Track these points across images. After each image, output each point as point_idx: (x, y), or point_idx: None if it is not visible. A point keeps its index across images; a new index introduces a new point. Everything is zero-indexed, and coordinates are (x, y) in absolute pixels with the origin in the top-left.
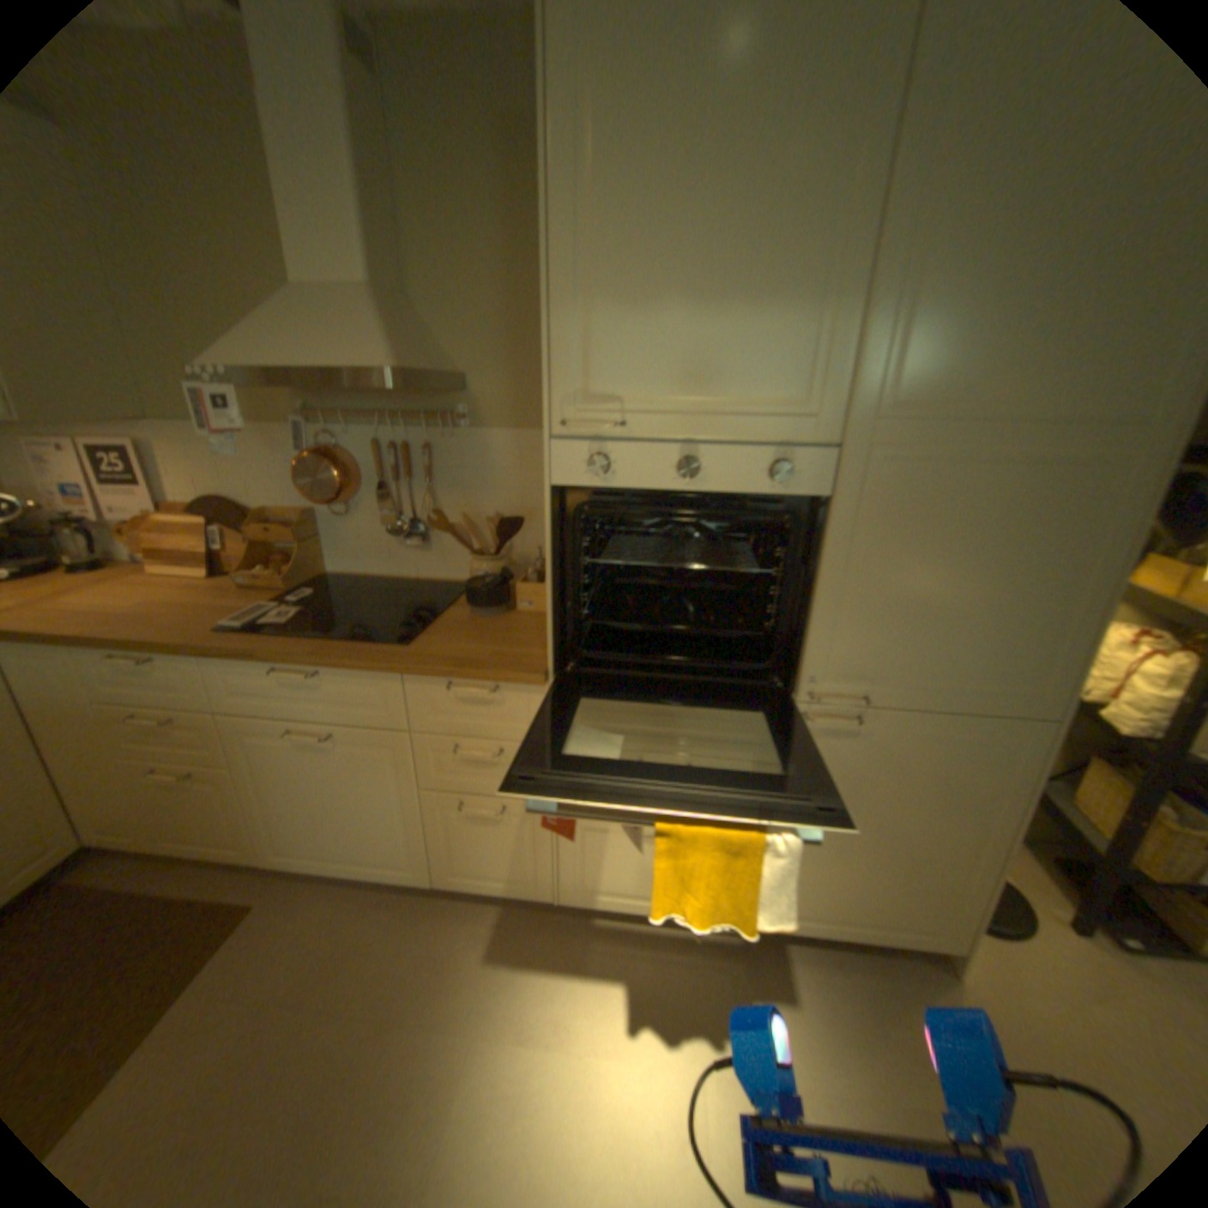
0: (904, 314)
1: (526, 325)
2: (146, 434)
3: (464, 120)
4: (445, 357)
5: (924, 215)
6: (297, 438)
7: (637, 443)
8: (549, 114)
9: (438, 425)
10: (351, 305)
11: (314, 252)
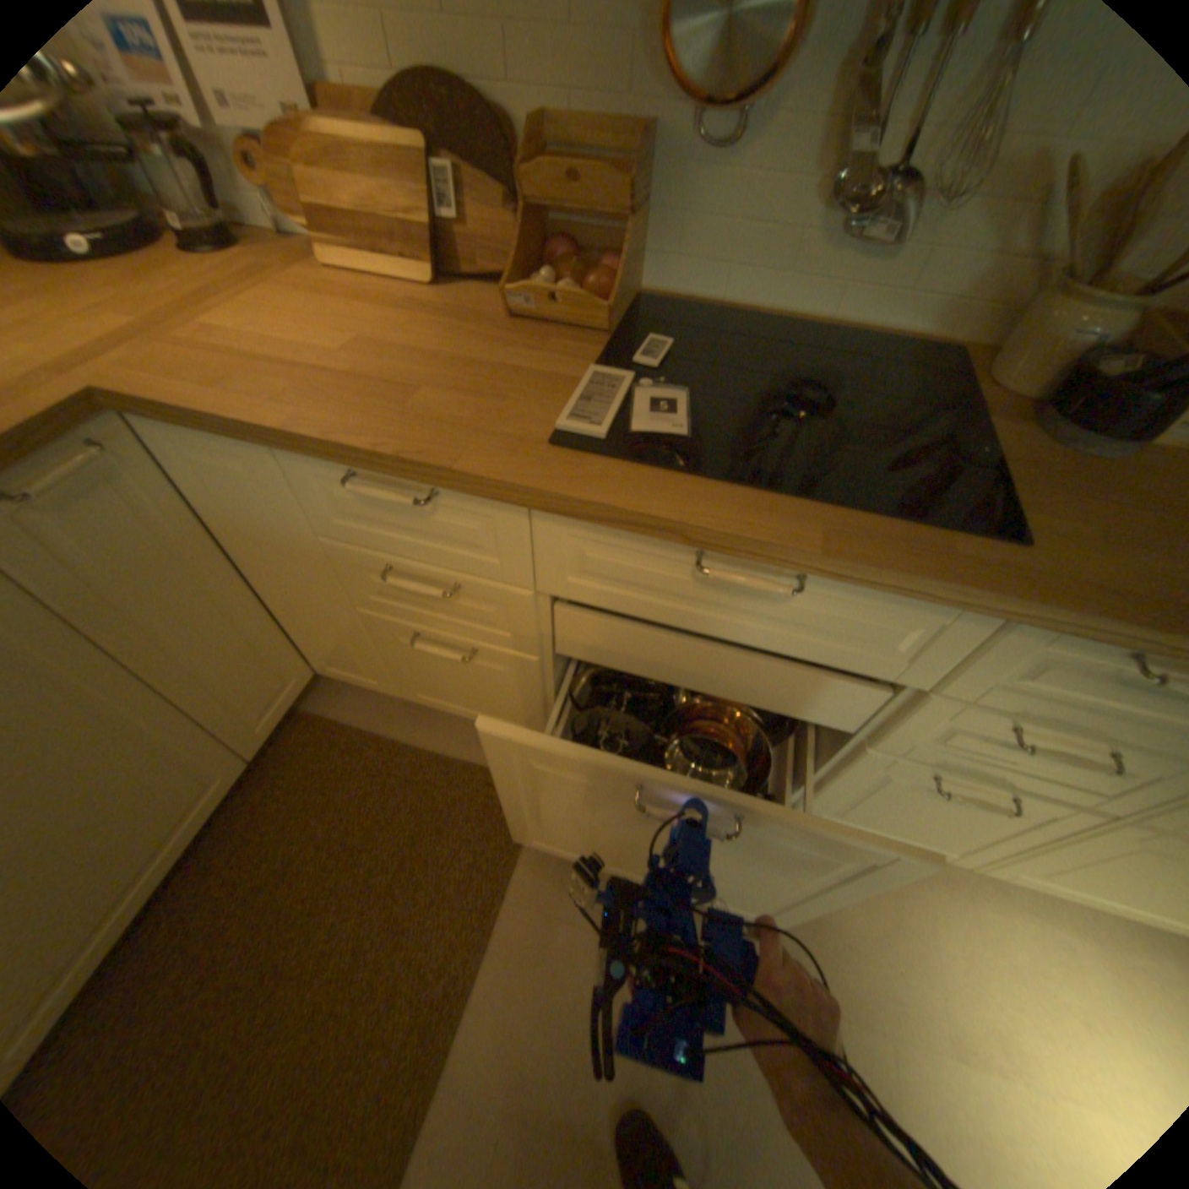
0: None
1: None
2: None
3: None
4: None
5: None
6: None
7: None
8: None
9: None
10: None
11: None
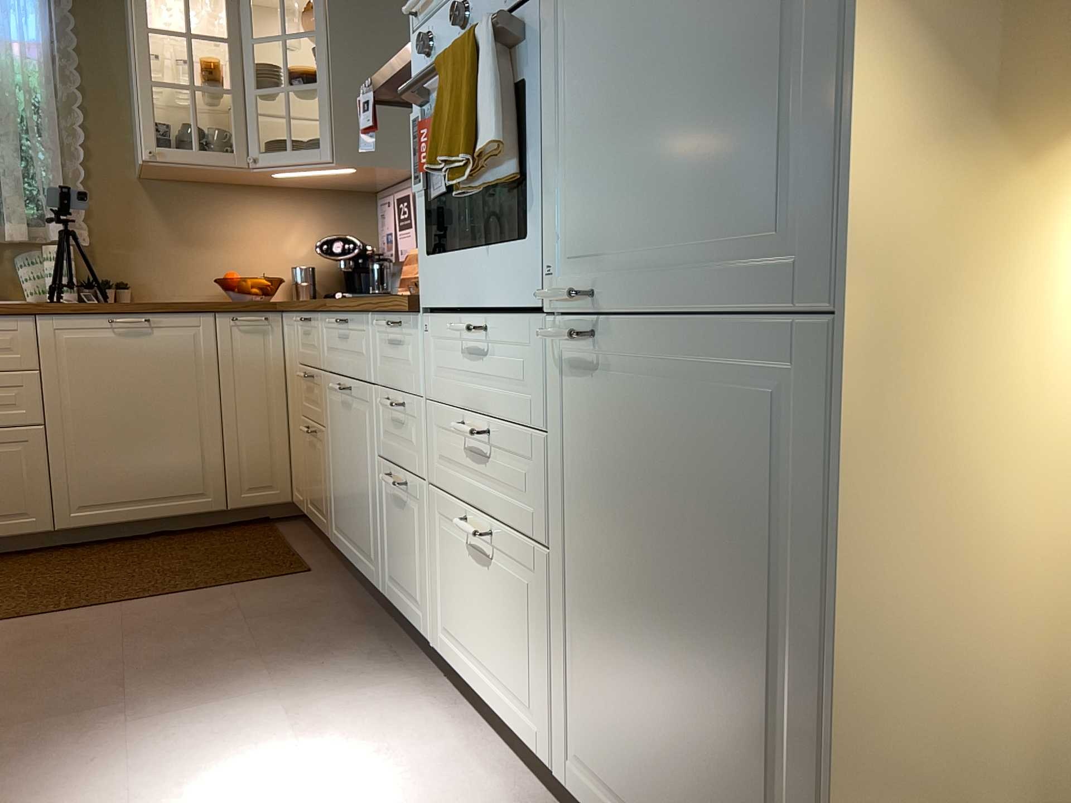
0: None
1: None
2: None
3: None
4: None
5: None
6: None
7: (448, 8)
8: None
9: None
10: None
11: None
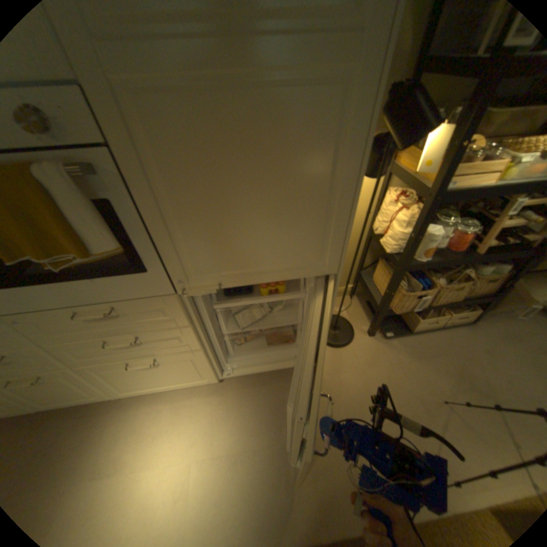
0: None
1: None
2: None
3: None
4: None
5: None
6: None
7: None
8: None
9: None
10: None
11: None
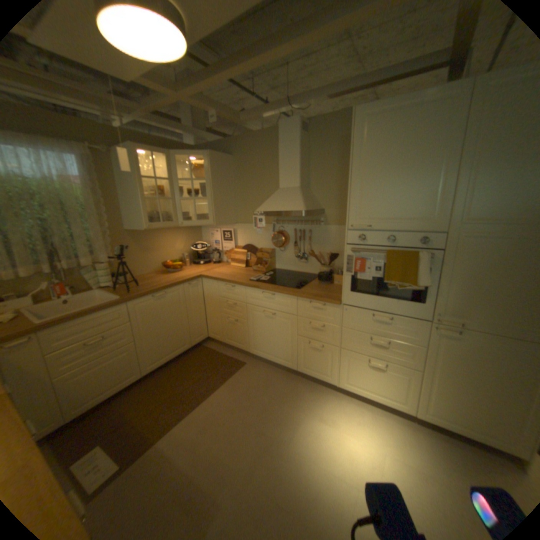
0: (469, 191)
1: (344, 193)
2: (235, 227)
3: (331, 139)
4: (318, 204)
5: (474, 162)
6: (273, 228)
7: (374, 231)
8: (353, 145)
9: (313, 224)
10: (294, 193)
11: (286, 180)
